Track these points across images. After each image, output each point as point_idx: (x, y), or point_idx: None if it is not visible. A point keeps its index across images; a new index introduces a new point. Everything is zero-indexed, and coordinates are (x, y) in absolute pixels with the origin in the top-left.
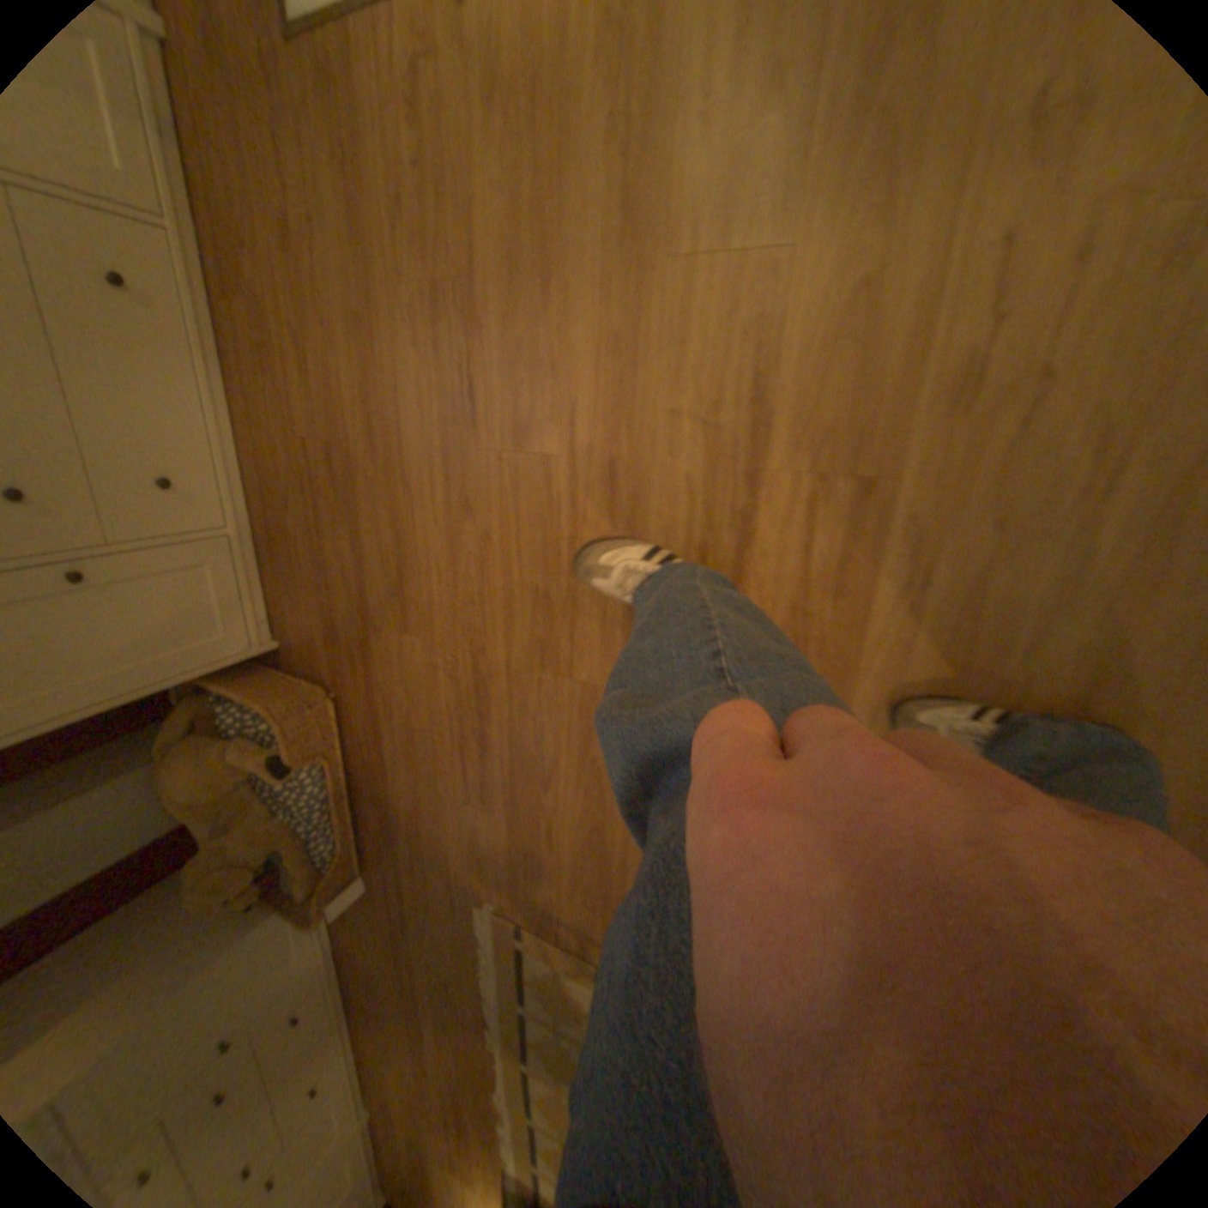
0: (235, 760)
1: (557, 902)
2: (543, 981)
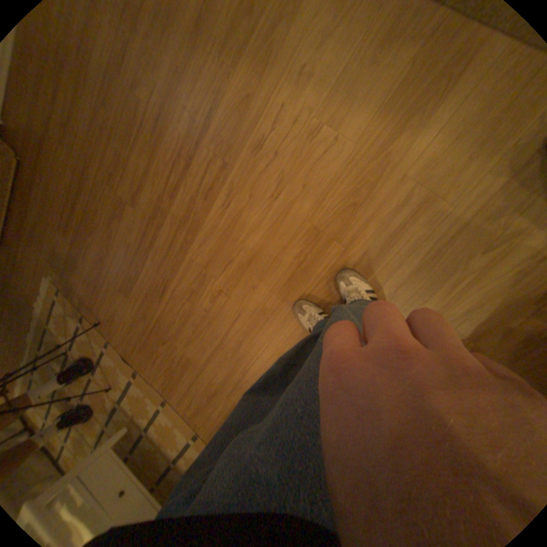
0: None
1: (75, 285)
2: (57, 317)
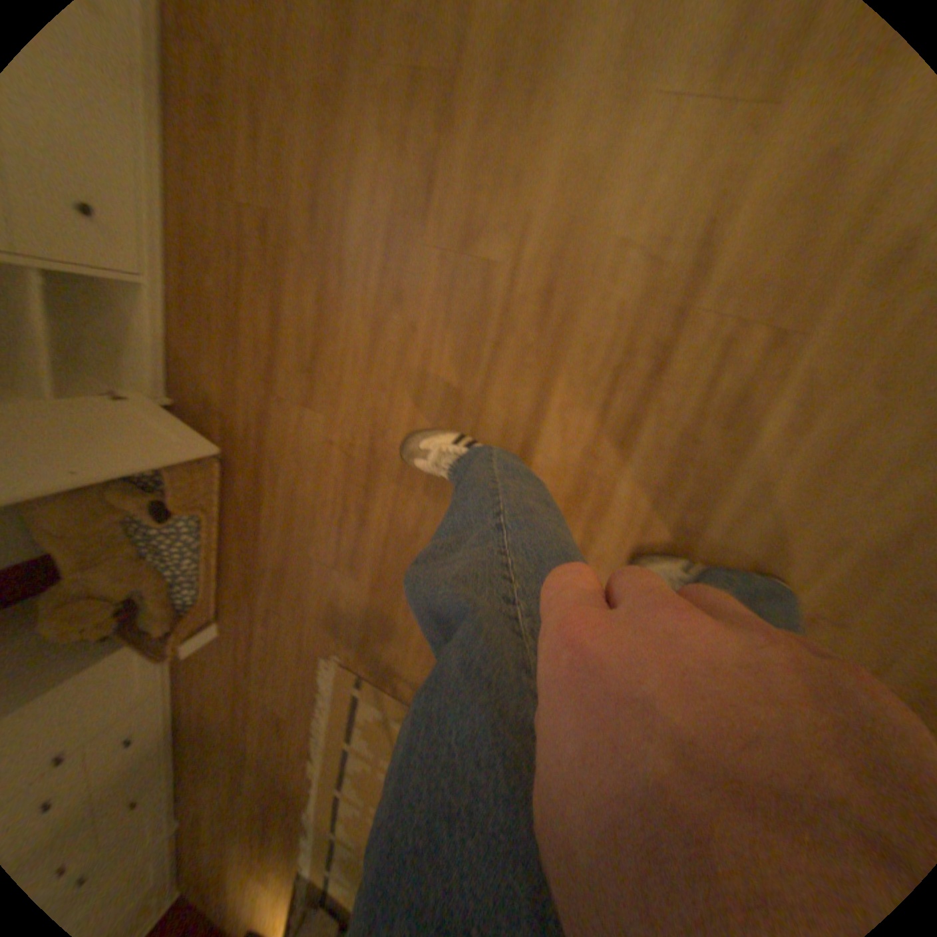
0: (116, 500)
1: (403, 660)
2: (374, 724)
